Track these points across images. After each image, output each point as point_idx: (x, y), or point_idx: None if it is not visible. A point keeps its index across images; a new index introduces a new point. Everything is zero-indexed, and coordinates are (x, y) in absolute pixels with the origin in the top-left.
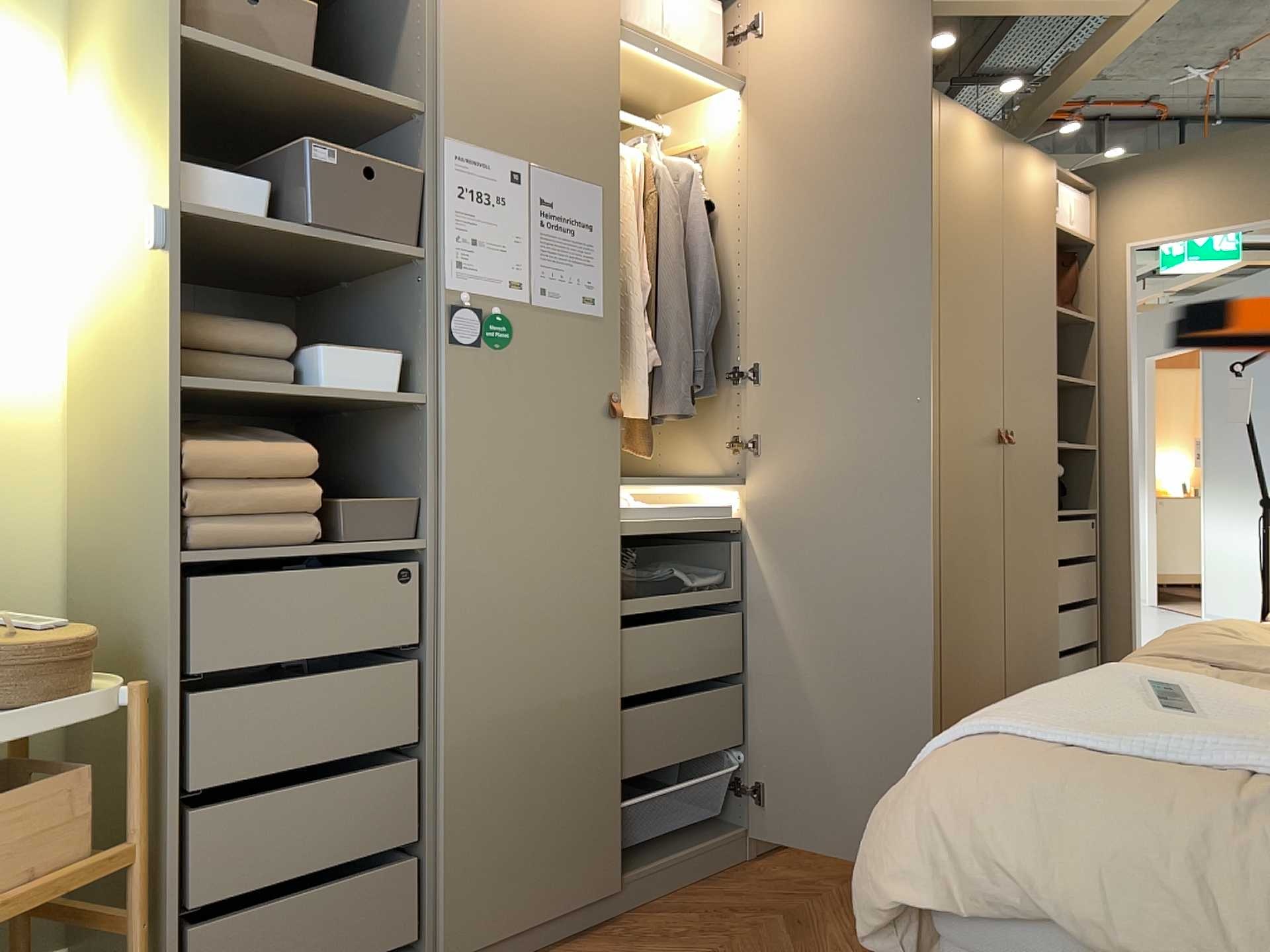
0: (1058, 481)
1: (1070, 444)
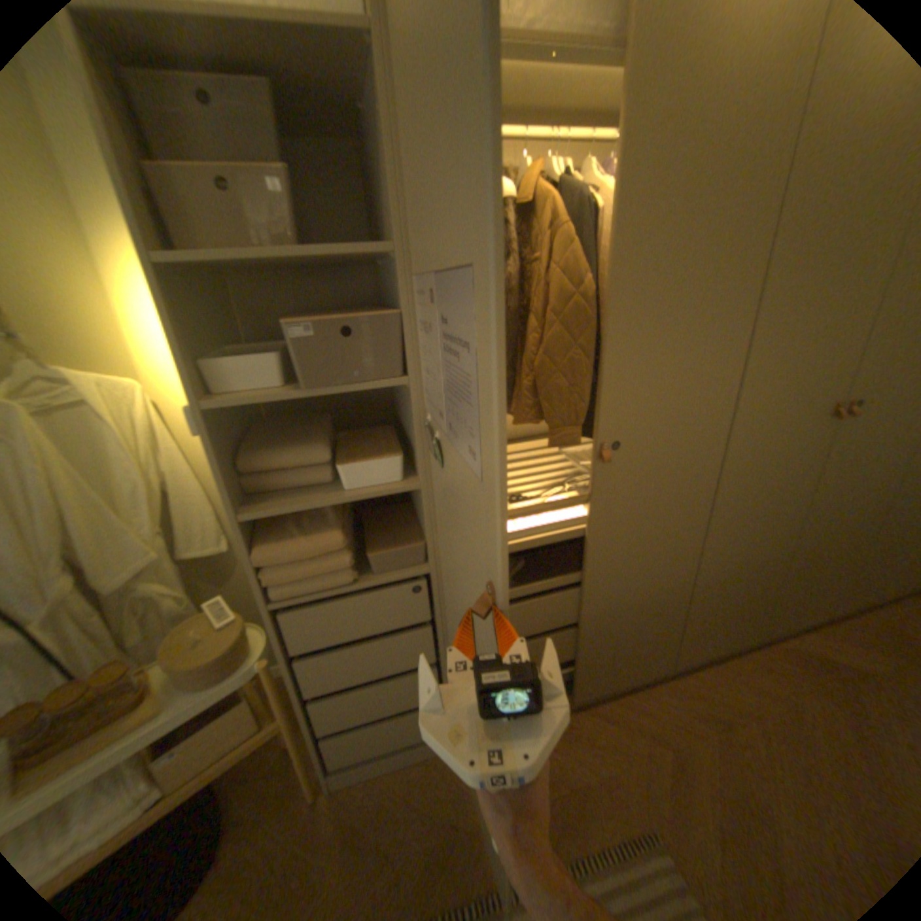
0: None
1: None
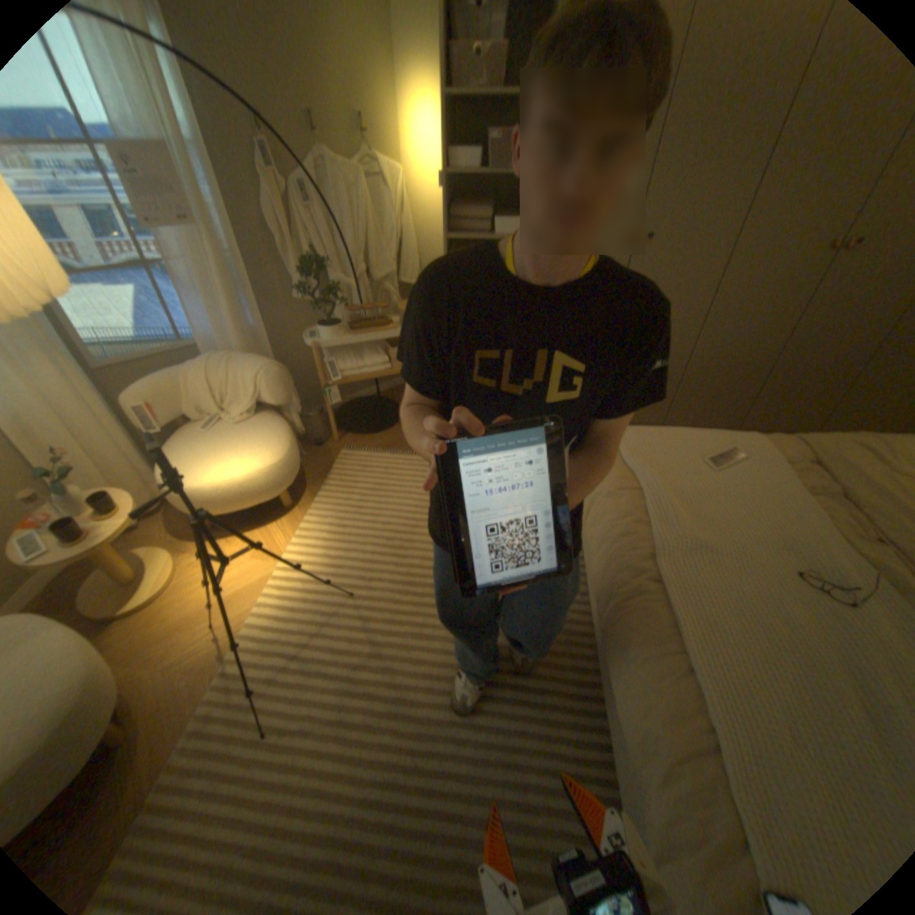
0: None
1: None
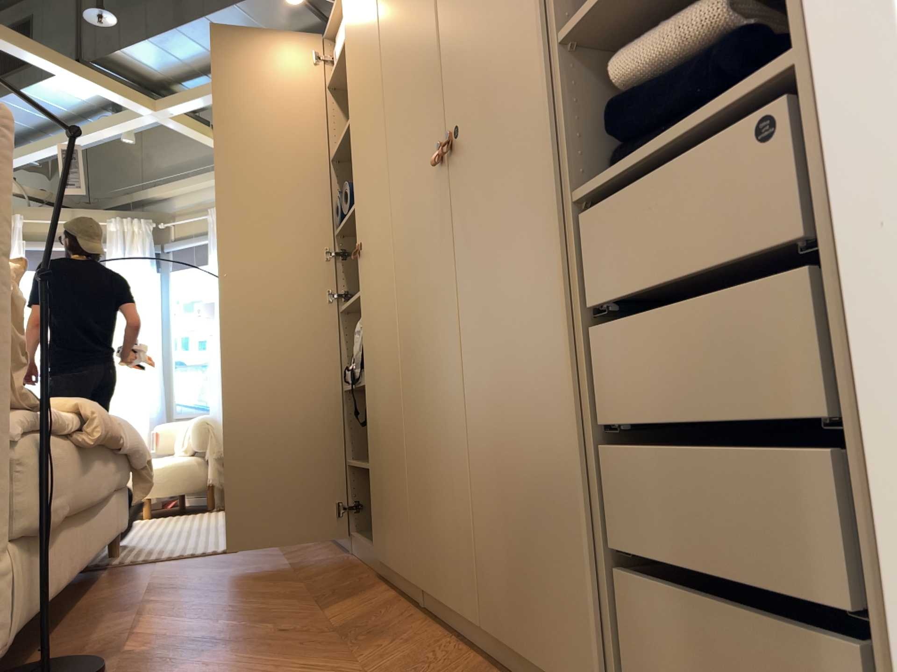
0: (663, 85)
1: None
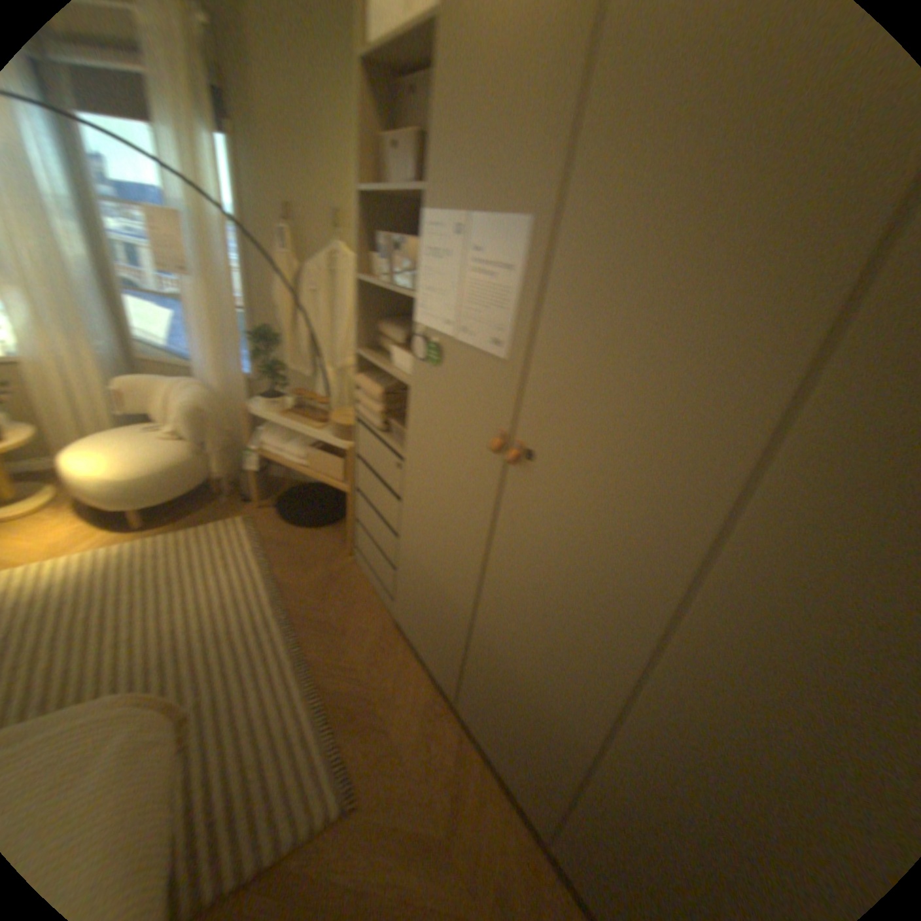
0: None
1: None
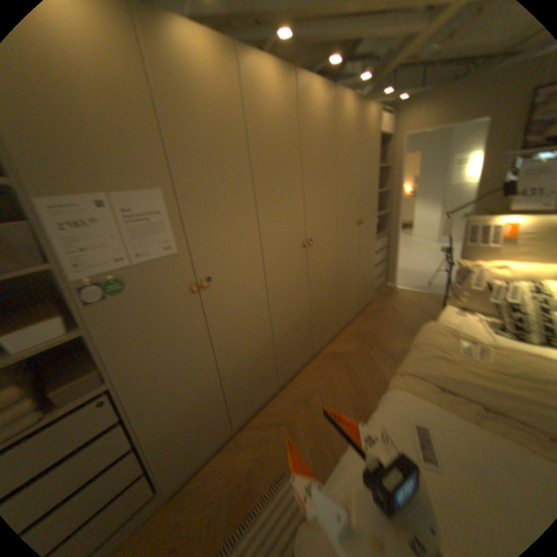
0: (376, 227)
1: (381, 213)
